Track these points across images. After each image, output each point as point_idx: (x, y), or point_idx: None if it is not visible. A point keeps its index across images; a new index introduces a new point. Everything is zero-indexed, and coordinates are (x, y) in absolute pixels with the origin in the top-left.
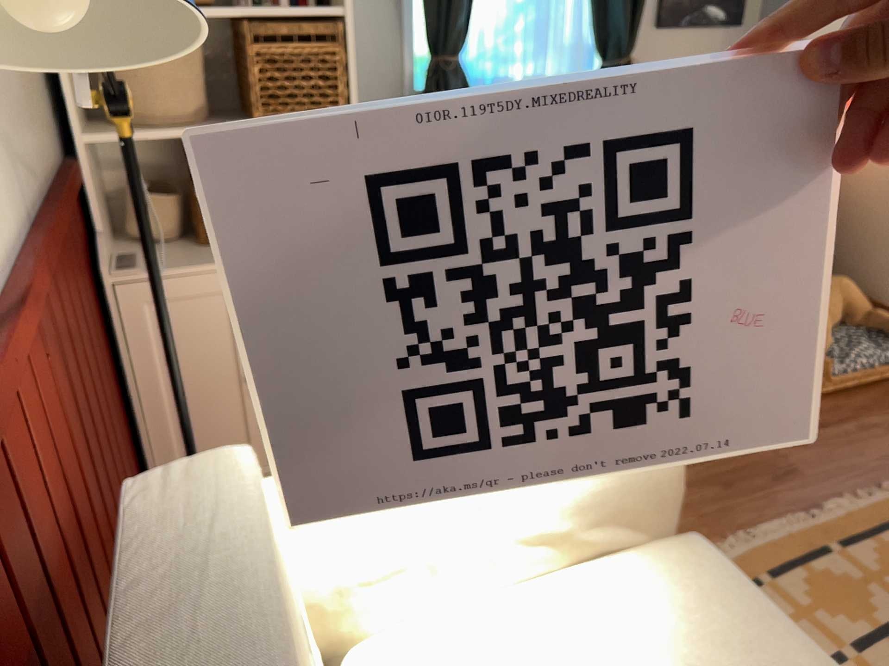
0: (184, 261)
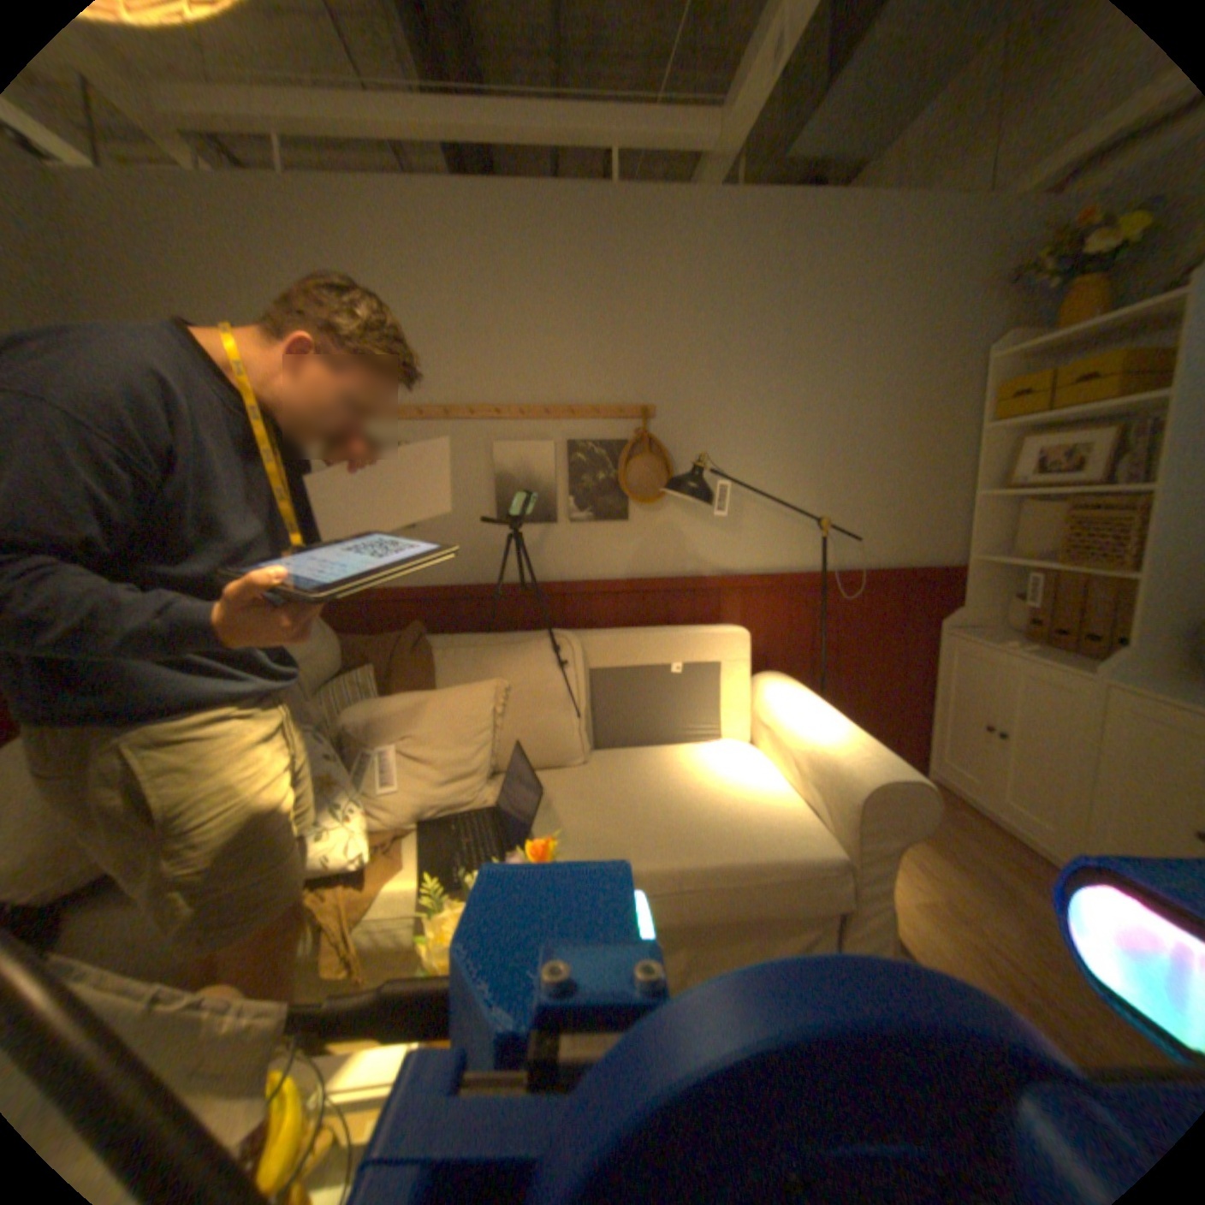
0: (992, 638)
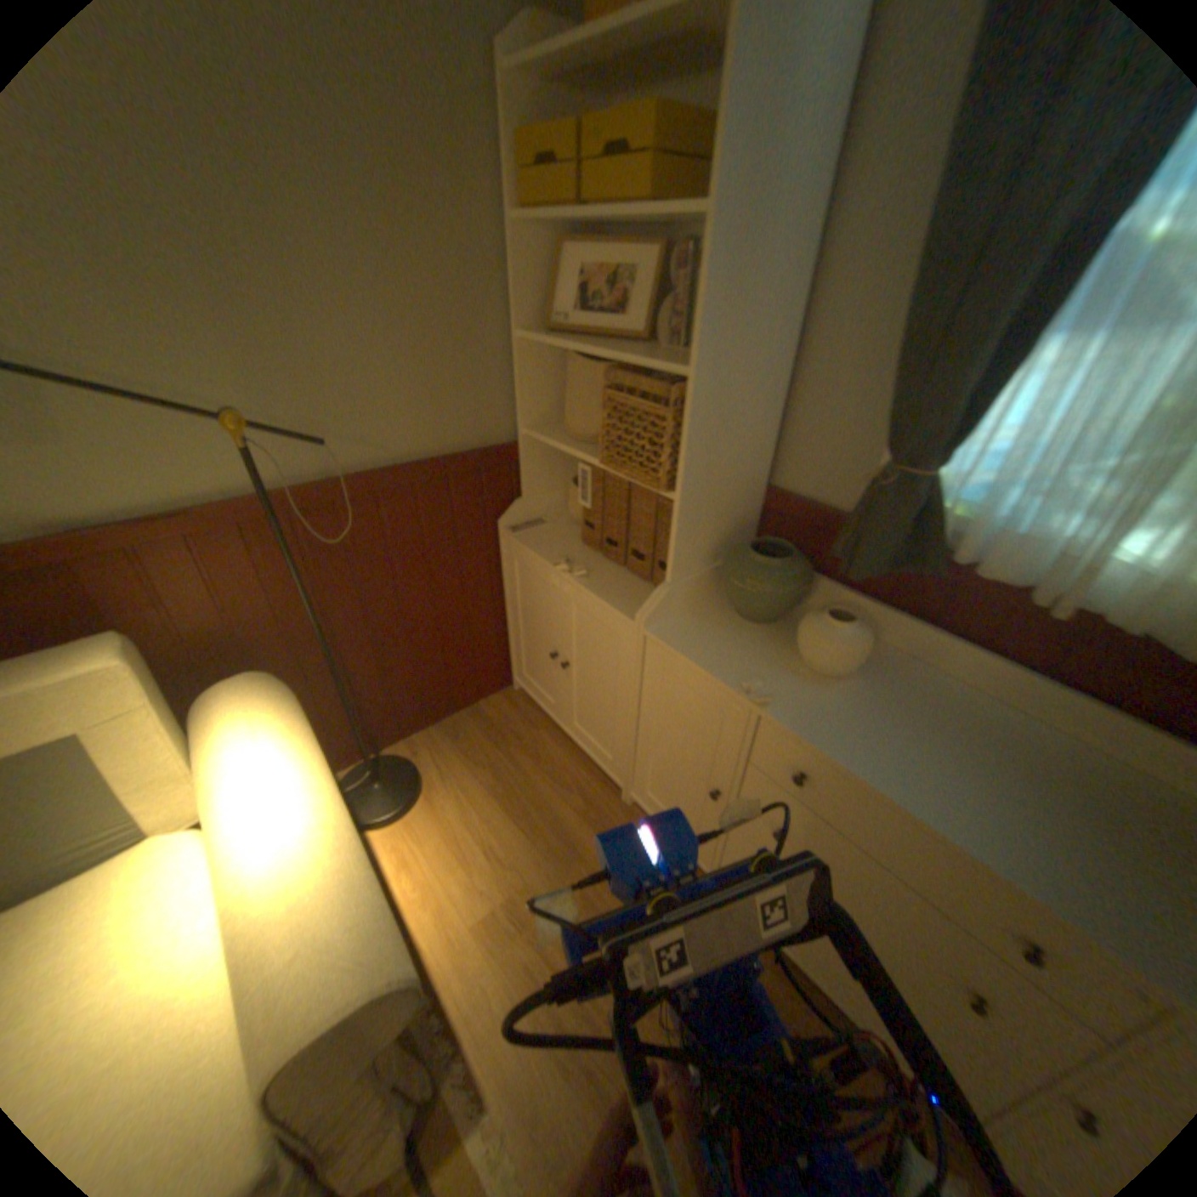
0: (549, 545)
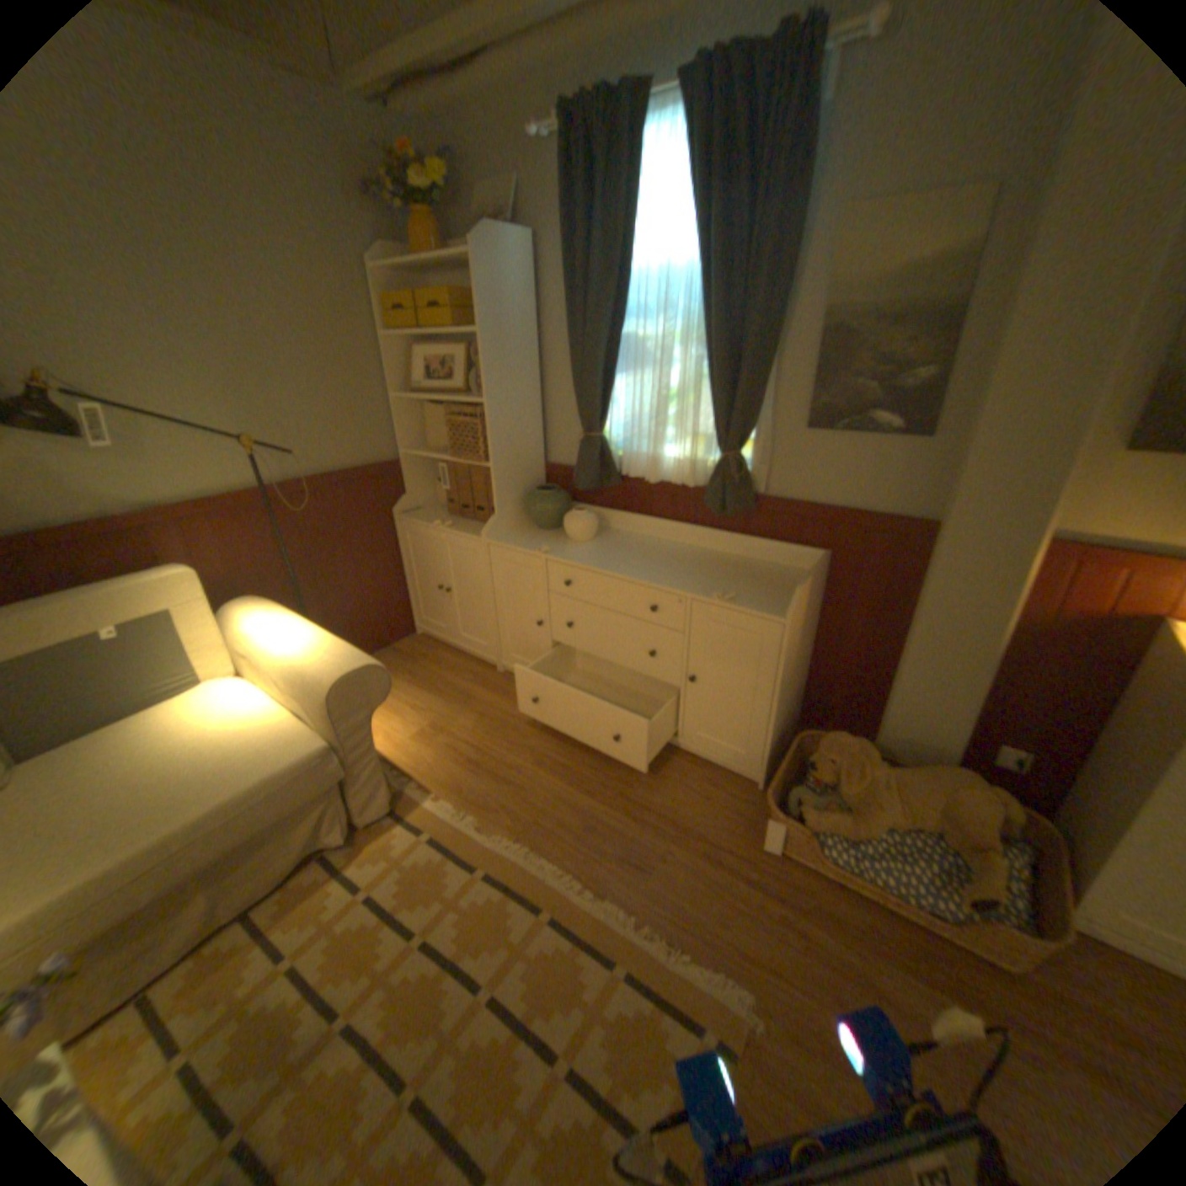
0: (427, 518)
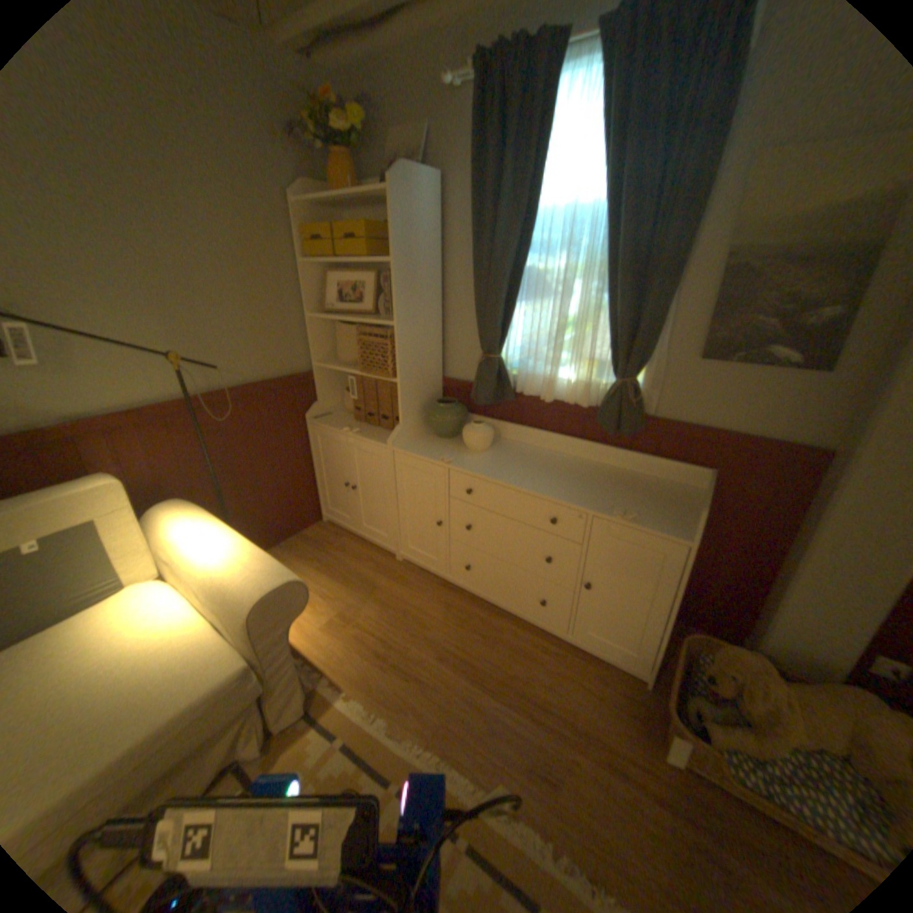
0: (336, 423)
